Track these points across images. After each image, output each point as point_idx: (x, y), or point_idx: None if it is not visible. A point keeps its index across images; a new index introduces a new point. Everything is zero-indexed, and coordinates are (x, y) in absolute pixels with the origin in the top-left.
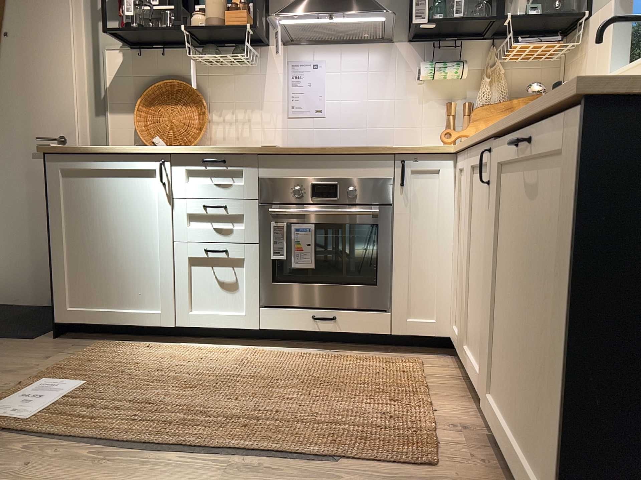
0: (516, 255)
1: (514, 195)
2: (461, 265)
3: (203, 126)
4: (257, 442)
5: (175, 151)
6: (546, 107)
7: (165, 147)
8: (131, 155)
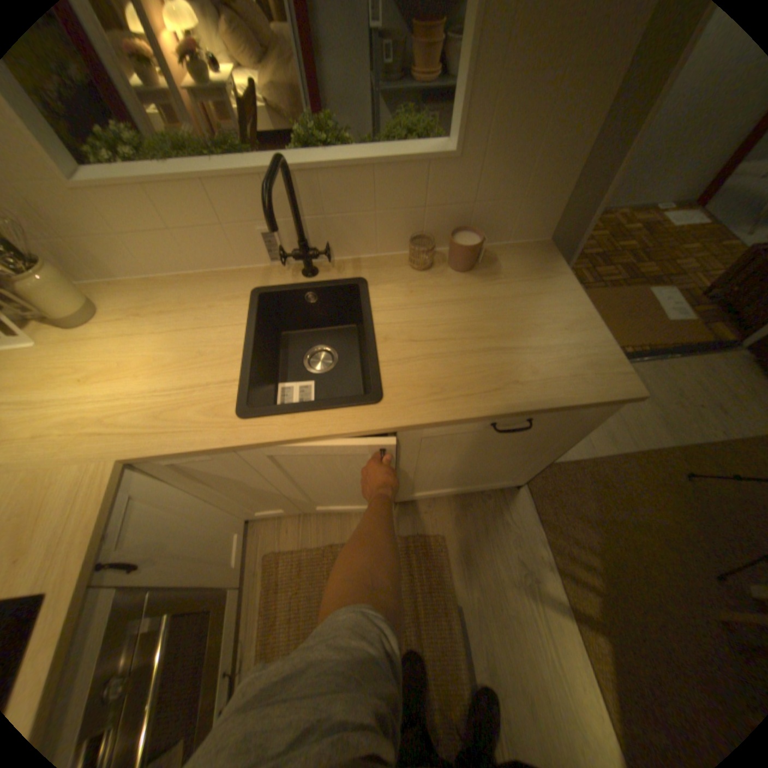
0: (451, 458)
1: (445, 442)
2: (239, 497)
3: None
4: (454, 696)
5: None
6: (558, 407)
7: None
8: None
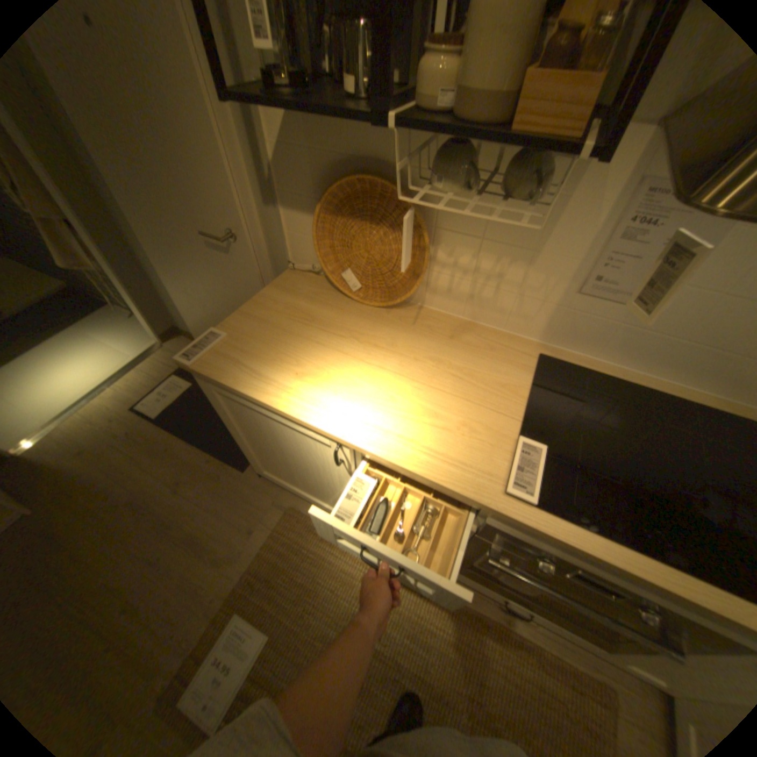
0: None
1: None
2: None
3: (420, 275)
4: None
5: (359, 449)
6: None
7: (343, 437)
8: (296, 420)
